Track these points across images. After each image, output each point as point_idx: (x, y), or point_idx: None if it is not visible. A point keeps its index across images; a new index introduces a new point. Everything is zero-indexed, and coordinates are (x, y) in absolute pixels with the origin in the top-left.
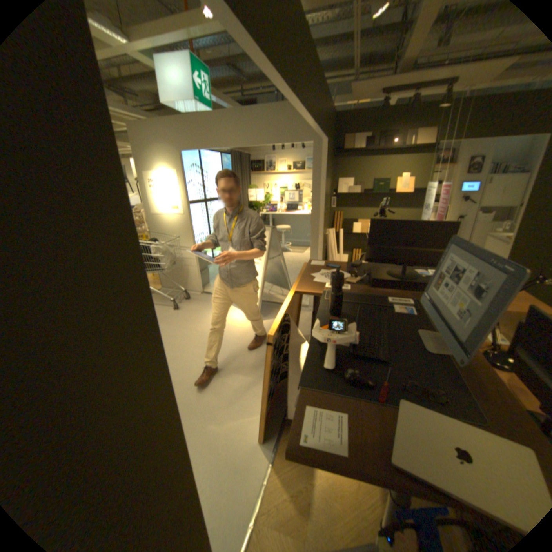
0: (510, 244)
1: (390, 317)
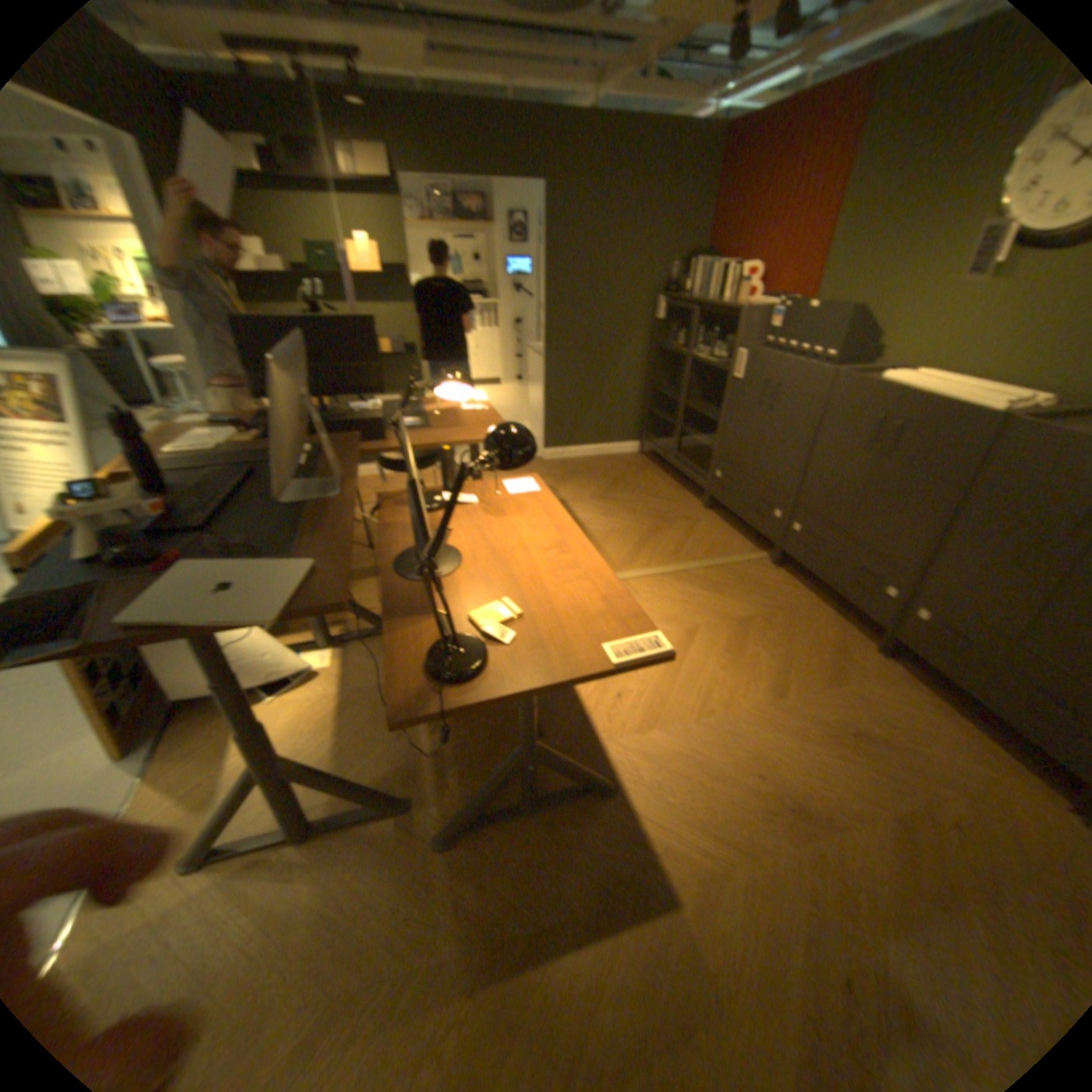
0: (544, 357)
1: (262, 474)
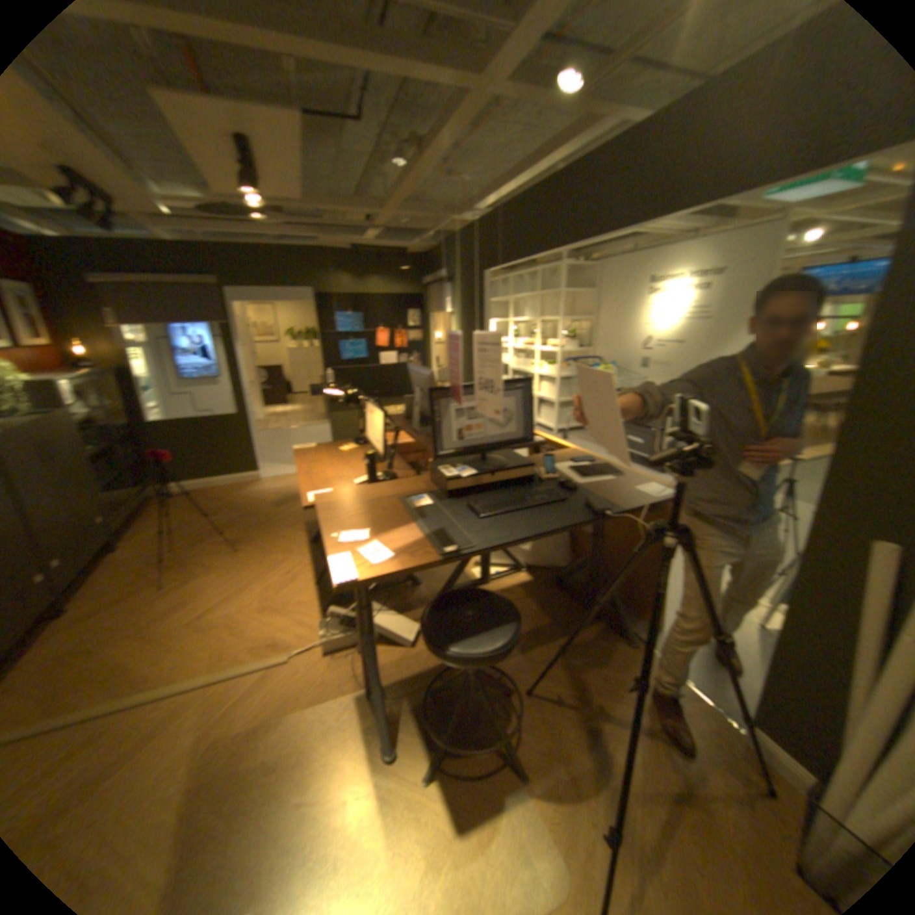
0: None
1: None
